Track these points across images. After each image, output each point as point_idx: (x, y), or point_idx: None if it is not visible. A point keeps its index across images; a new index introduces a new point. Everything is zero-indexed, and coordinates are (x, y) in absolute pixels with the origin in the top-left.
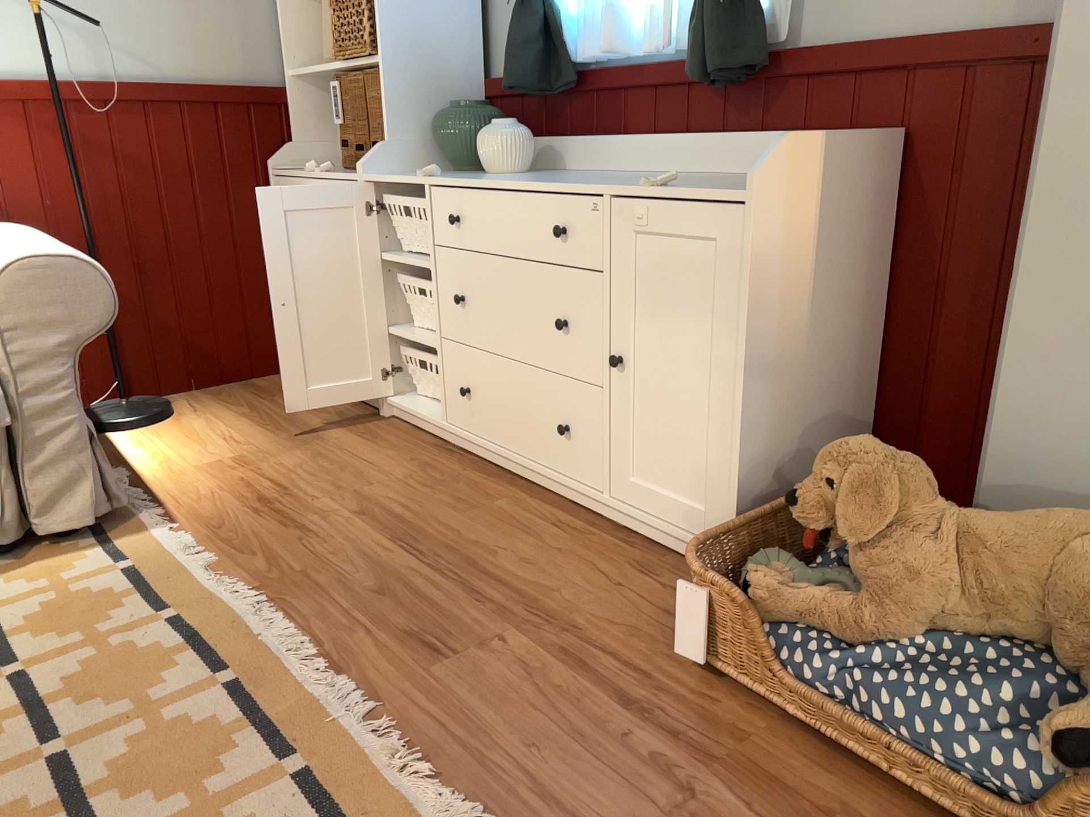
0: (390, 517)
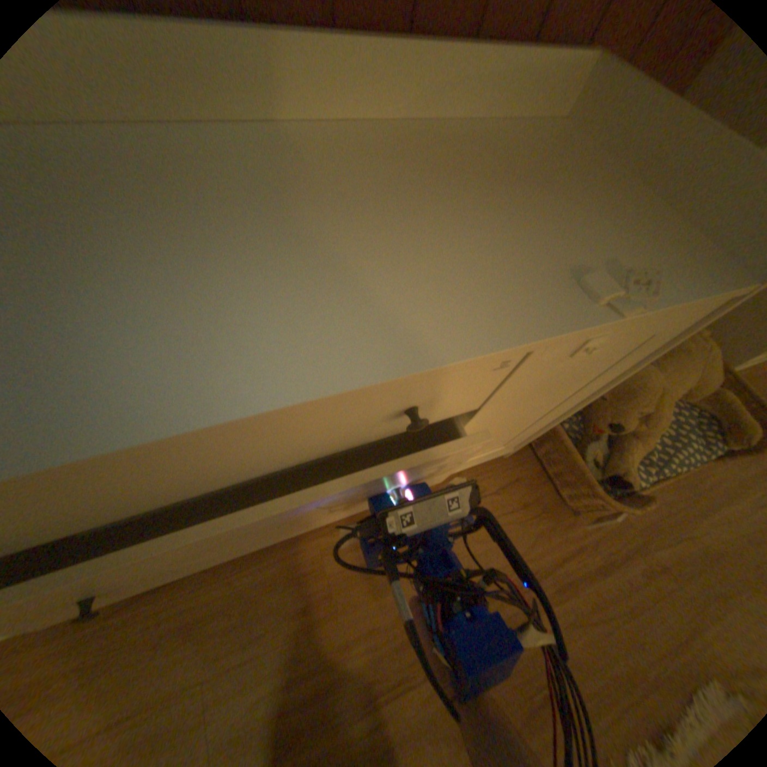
0: (305, 703)
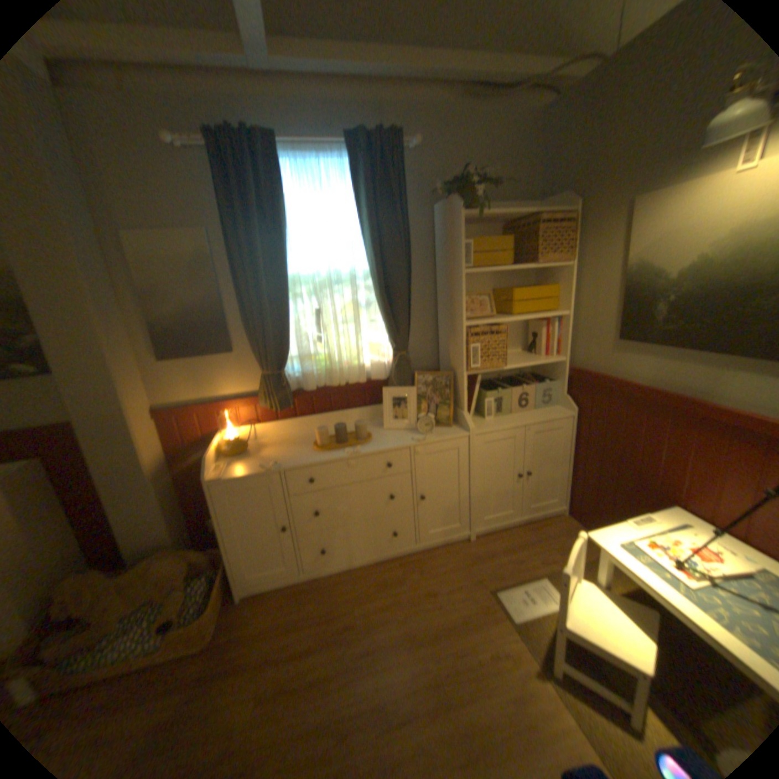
0: None
